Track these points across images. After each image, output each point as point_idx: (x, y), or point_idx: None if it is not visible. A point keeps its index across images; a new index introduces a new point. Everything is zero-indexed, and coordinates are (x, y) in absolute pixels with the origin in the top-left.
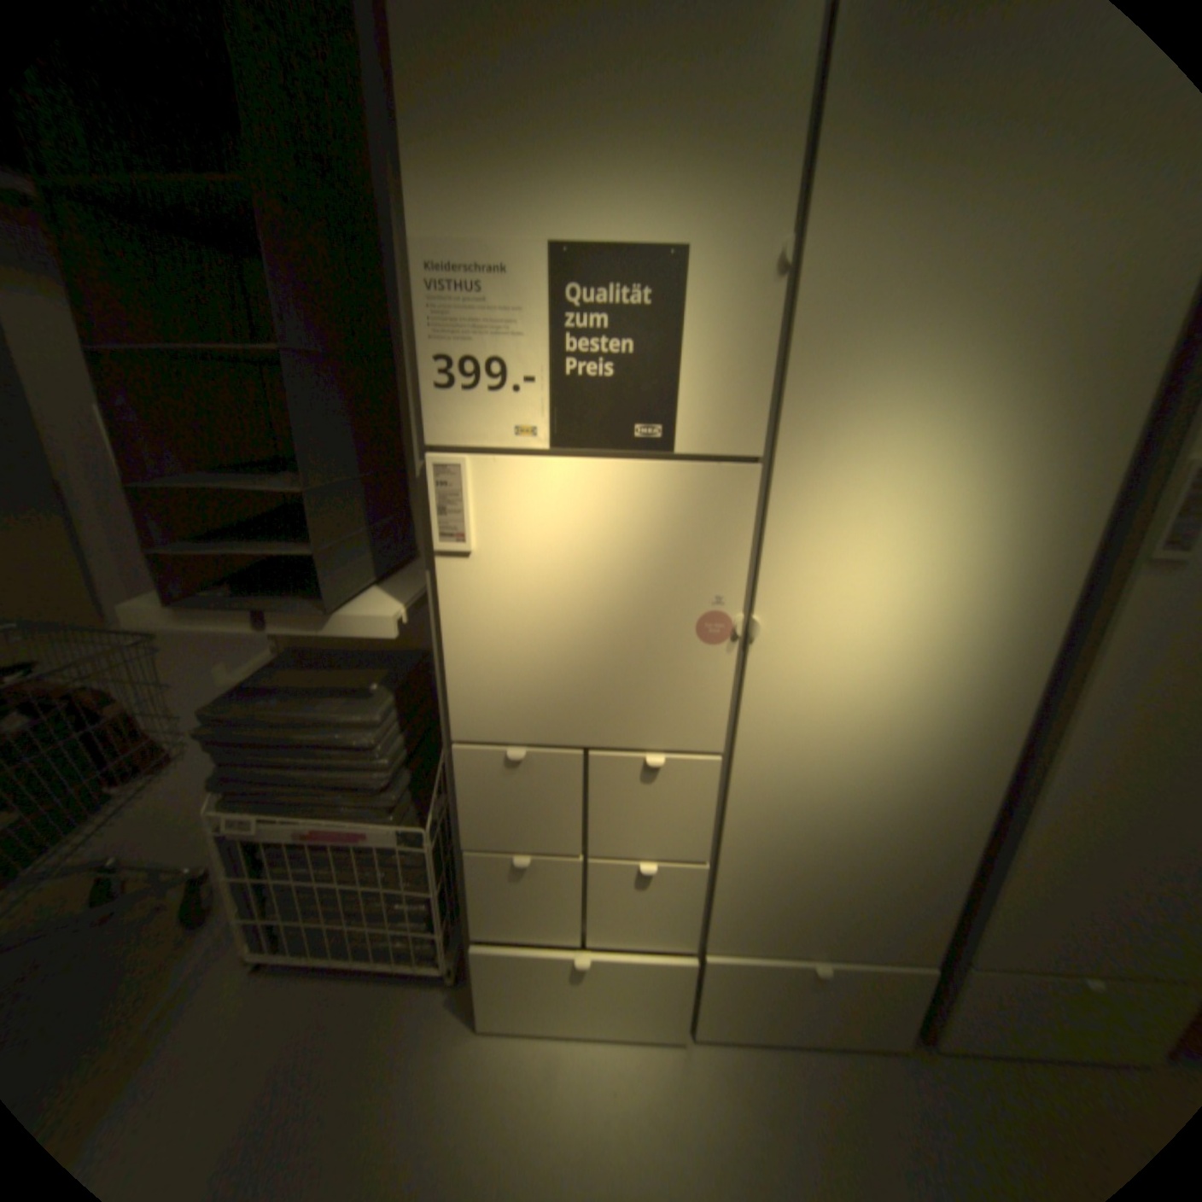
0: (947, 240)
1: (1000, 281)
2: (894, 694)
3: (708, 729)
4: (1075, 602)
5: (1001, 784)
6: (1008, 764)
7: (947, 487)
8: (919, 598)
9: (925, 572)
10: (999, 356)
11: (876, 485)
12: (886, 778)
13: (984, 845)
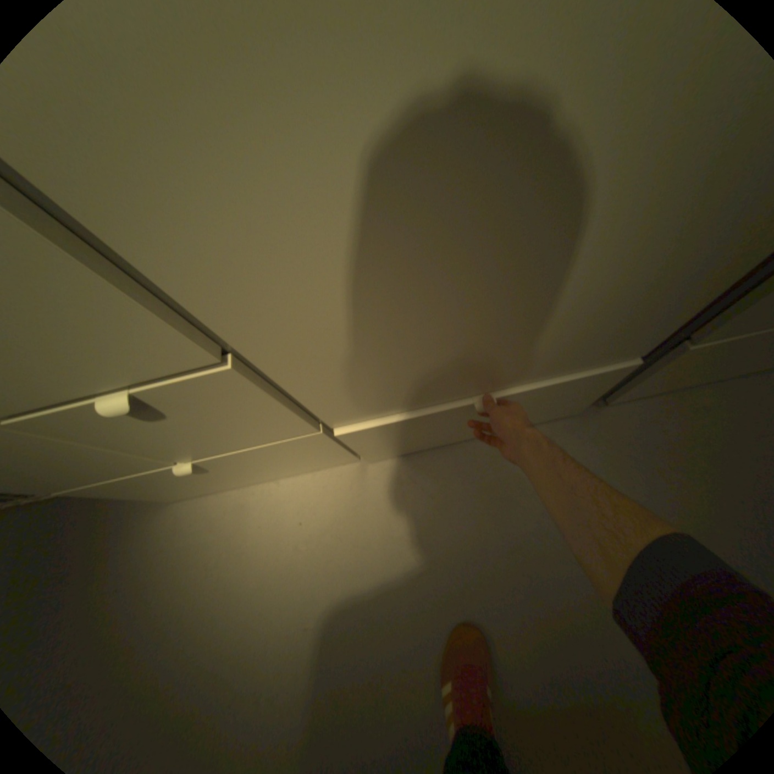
0: None
1: None
2: None
3: None
4: None
5: None
6: None
7: None
8: None
9: None
10: None
11: None
12: None
13: None
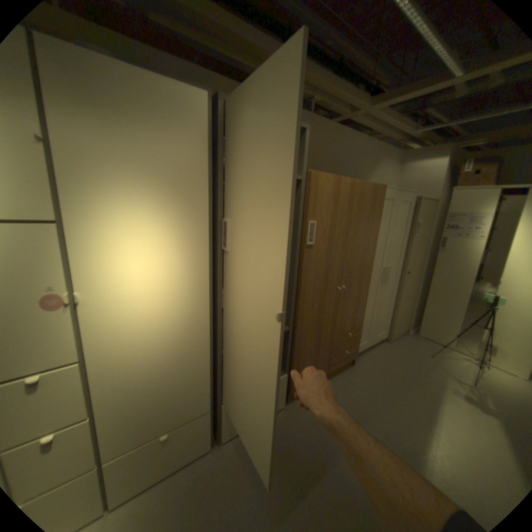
0: (119, 141)
1: (145, 158)
2: (155, 311)
3: (66, 351)
4: (209, 266)
5: (206, 334)
6: (206, 326)
7: (150, 230)
8: (153, 272)
9: (152, 262)
10: (153, 184)
11: (119, 230)
12: (163, 345)
13: (212, 357)
